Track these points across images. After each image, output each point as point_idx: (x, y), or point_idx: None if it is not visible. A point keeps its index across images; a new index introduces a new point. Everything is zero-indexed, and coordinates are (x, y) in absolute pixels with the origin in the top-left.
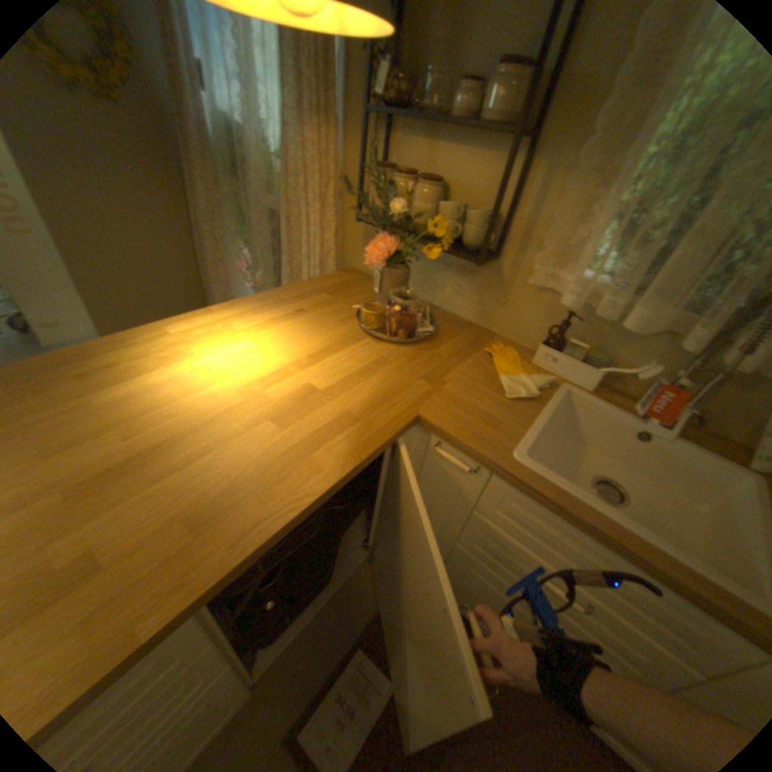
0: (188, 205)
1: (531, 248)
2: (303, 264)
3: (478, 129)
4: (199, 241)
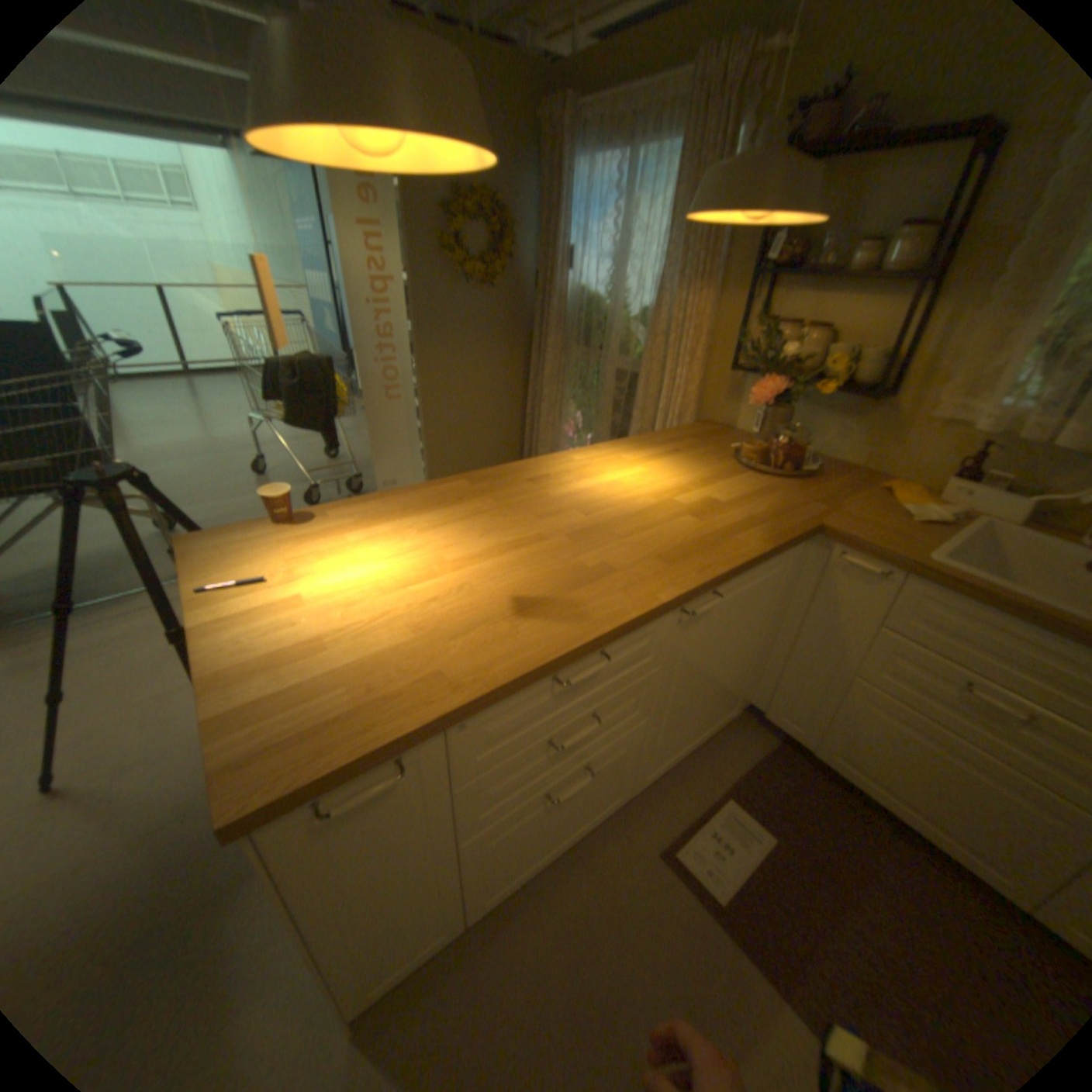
0: (526, 372)
1: (936, 382)
2: (656, 418)
3: (875, 278)
4: (533, 405)
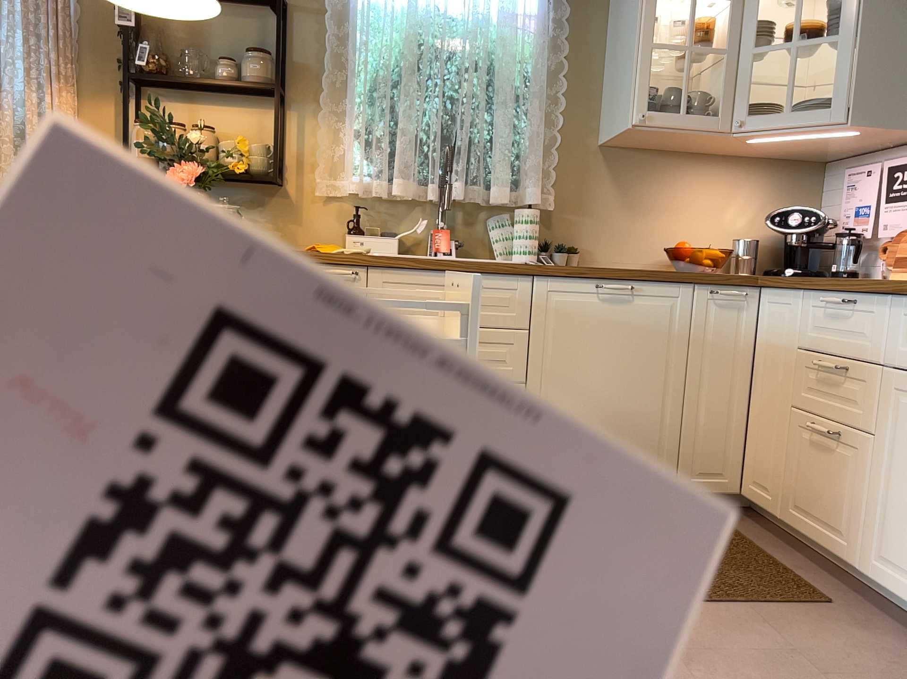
0: None
1: (307, 172)
2: None
3: (236, 95)
4: None
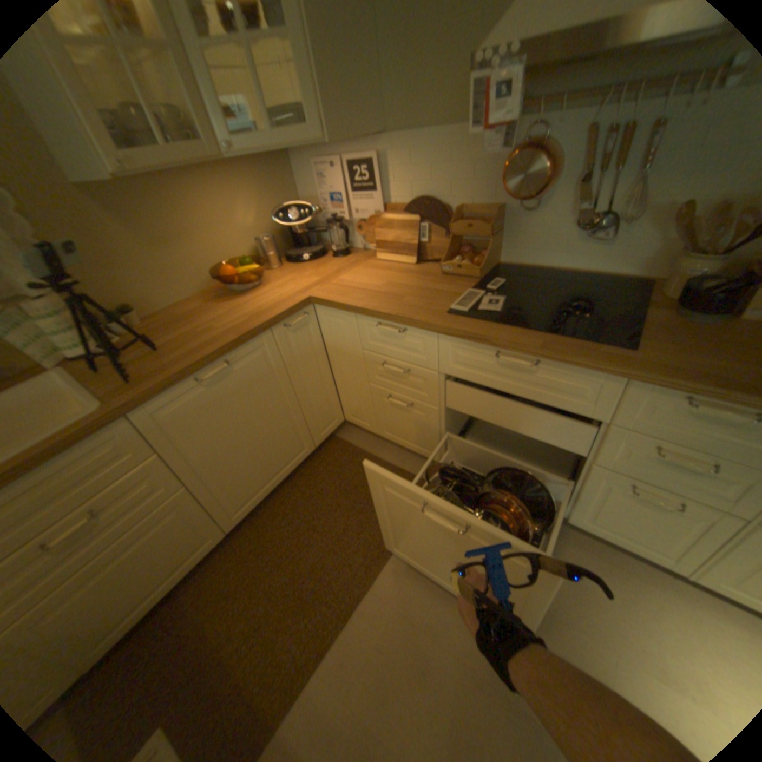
0: None
1: None
2: None
3: None
4: None
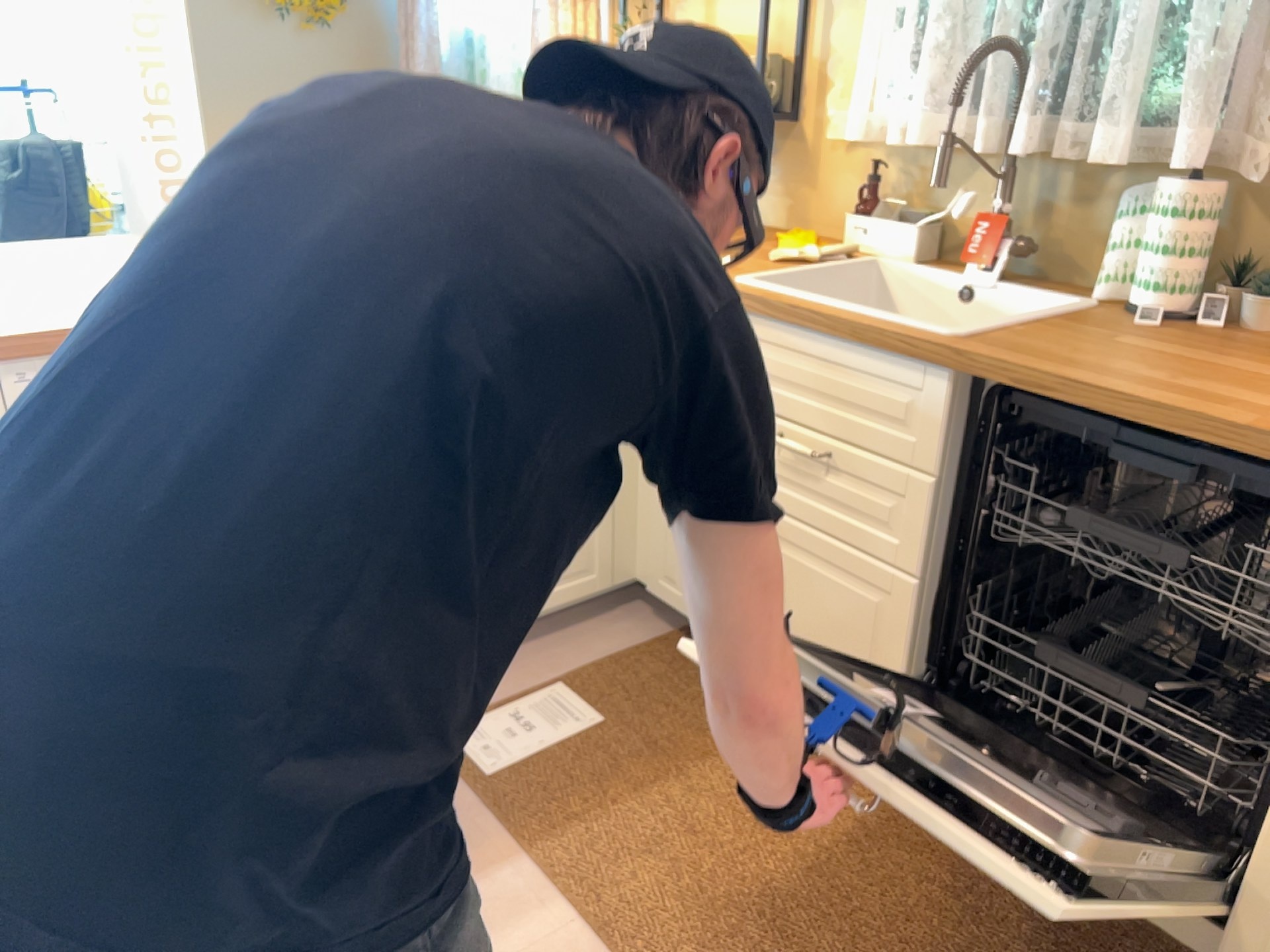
0: None
1: (826, 98)
2: None
3: None
4: None
